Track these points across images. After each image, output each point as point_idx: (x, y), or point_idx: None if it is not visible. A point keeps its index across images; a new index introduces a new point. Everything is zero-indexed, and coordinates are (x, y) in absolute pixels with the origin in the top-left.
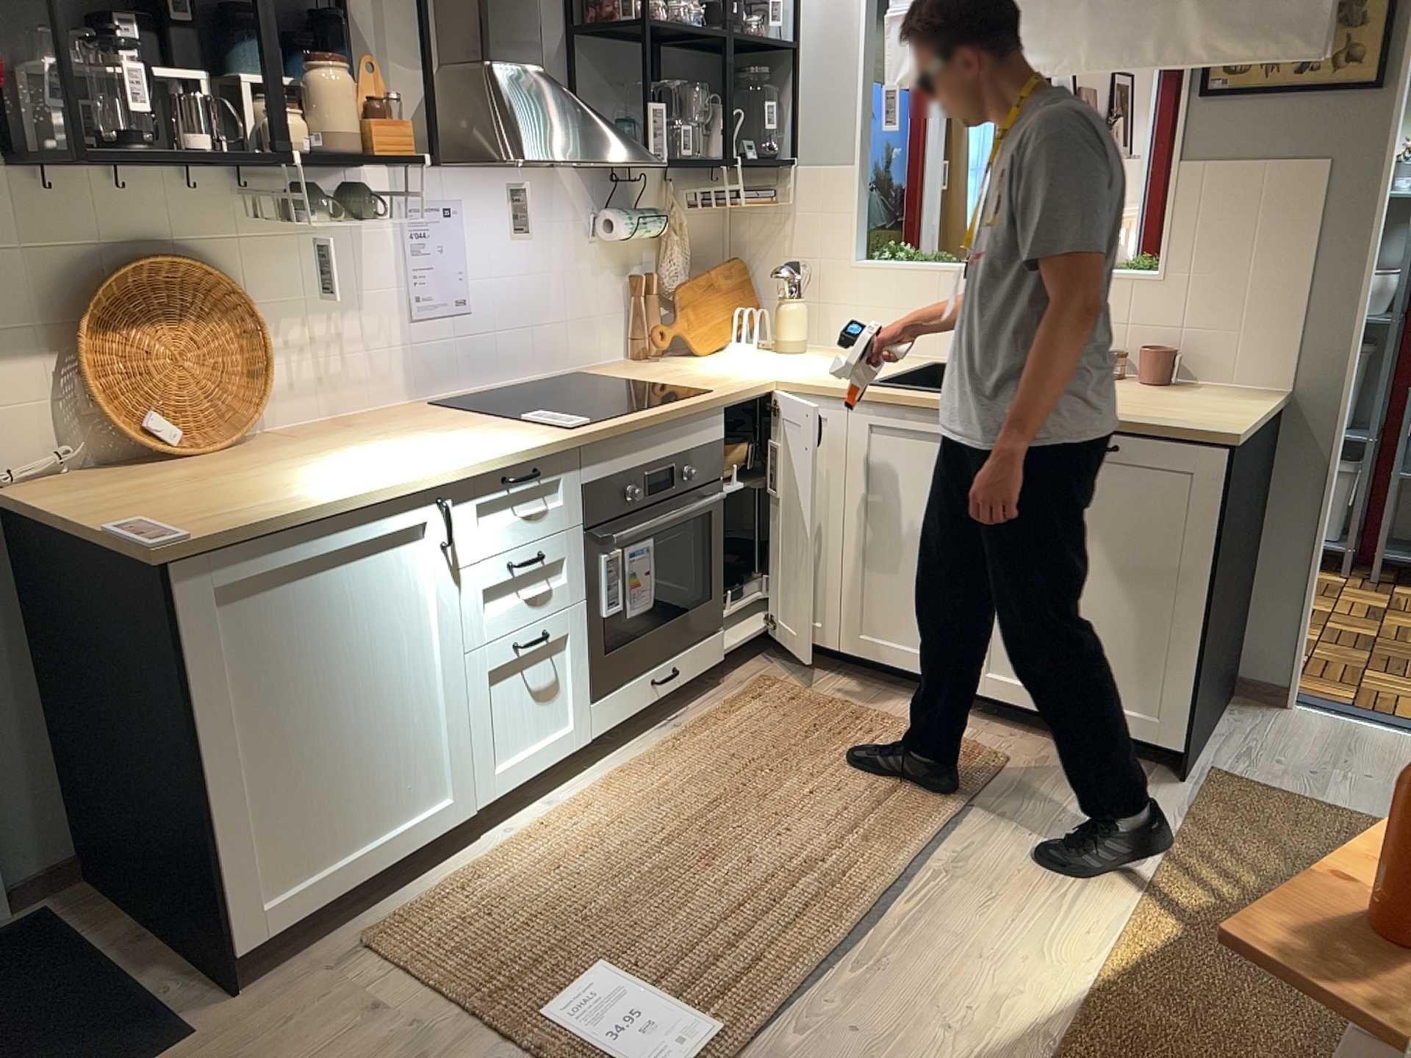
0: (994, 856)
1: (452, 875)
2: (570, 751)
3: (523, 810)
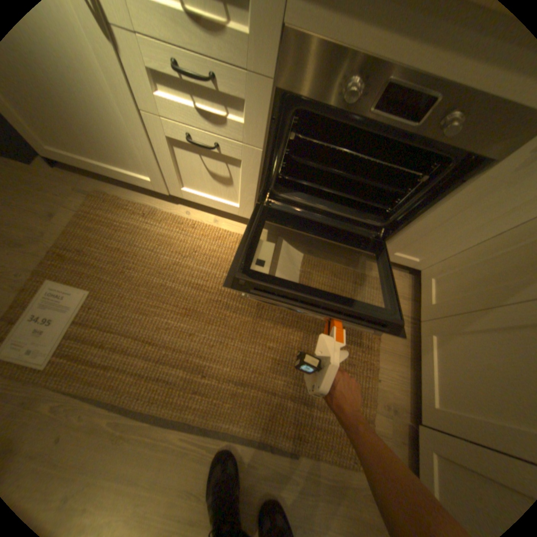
0: (247, 485)
1: (144, 204)
2: (234, 212)
3: (206, 211)
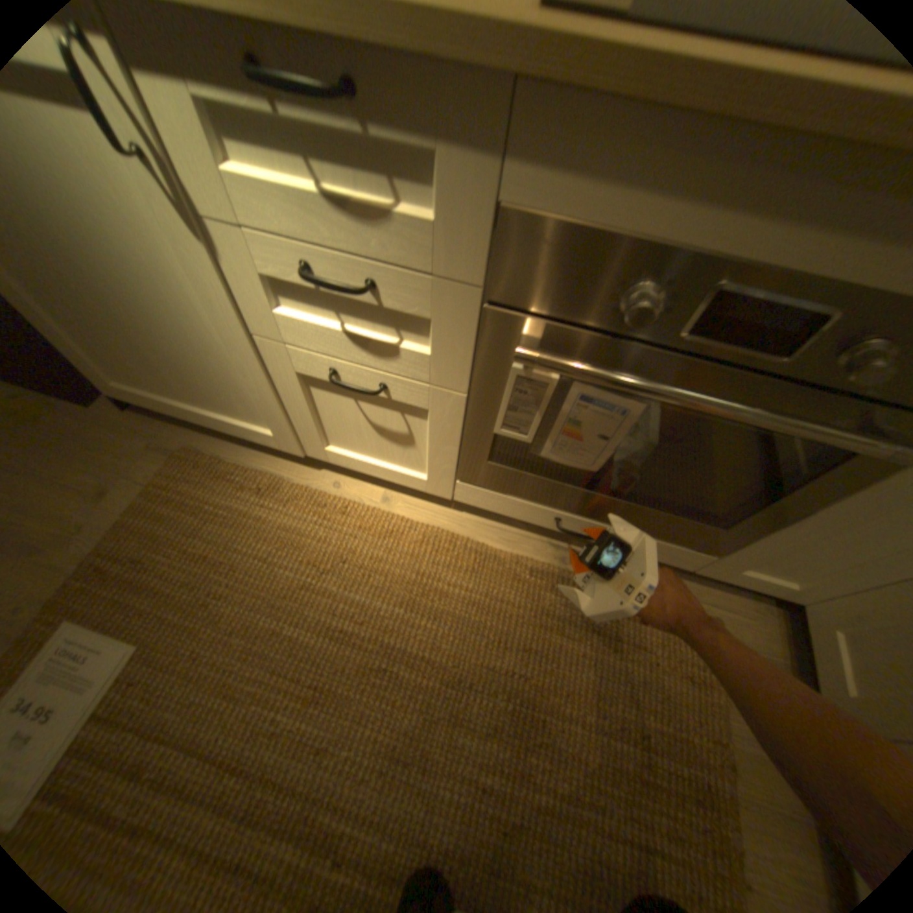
0: None
1: (263, 471)
2: (420, 487)
3: (371, 481)
